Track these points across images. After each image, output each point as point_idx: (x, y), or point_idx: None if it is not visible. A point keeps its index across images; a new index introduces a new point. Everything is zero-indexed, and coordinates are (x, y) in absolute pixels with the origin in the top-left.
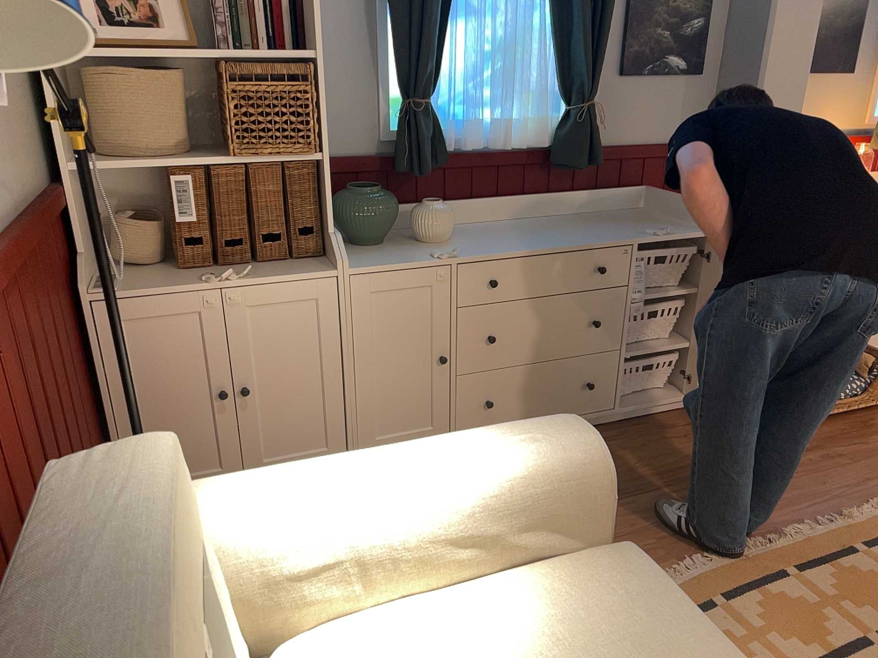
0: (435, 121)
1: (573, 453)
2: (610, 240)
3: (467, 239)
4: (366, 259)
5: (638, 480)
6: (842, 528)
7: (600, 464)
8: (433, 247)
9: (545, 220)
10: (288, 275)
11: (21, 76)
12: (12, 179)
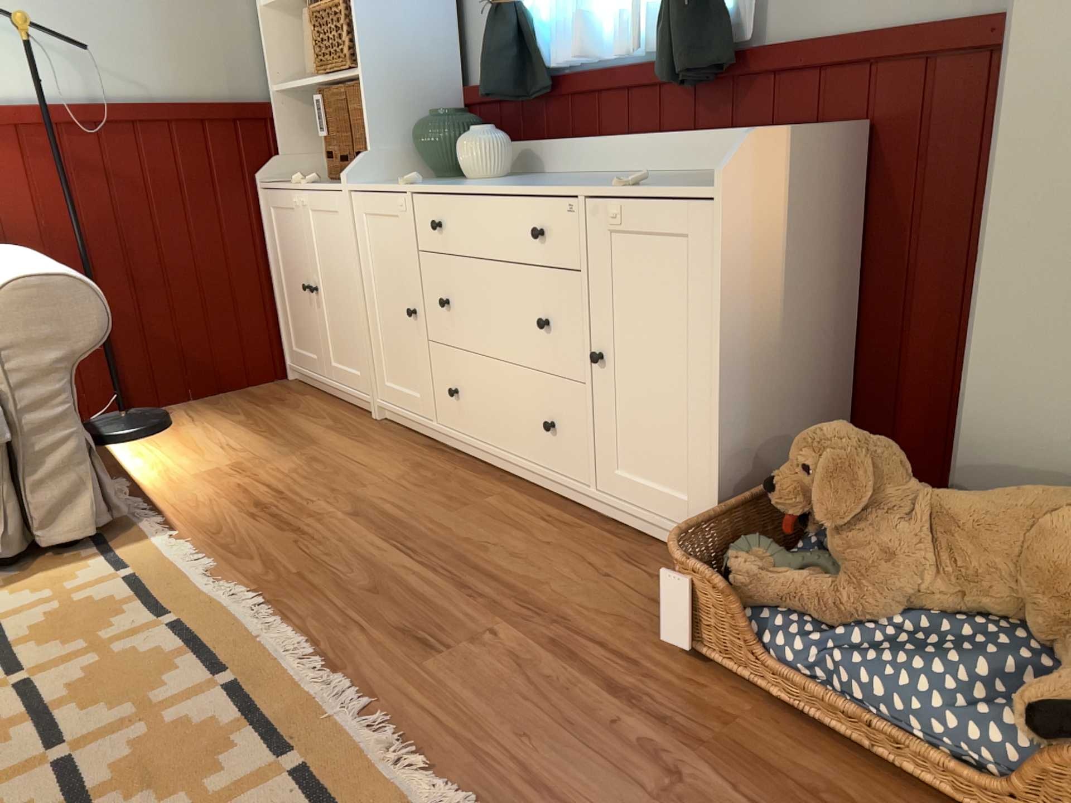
0: (521, 28)
1: (2, 281)
2: (559, 187)
3: (498, 179)
4: (387, 183)
5: (443, 549)
6: (354, 744)
7: (2, 298)
8: (450, 181)
9: (649, 174)
10: (330, 186)
11: (244, 23)
12: (166, 84)
